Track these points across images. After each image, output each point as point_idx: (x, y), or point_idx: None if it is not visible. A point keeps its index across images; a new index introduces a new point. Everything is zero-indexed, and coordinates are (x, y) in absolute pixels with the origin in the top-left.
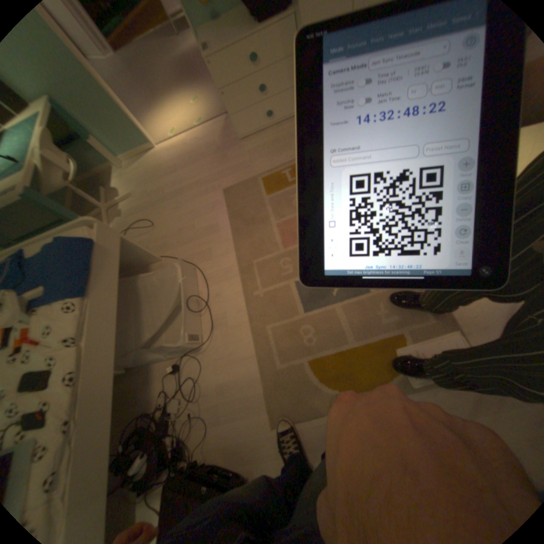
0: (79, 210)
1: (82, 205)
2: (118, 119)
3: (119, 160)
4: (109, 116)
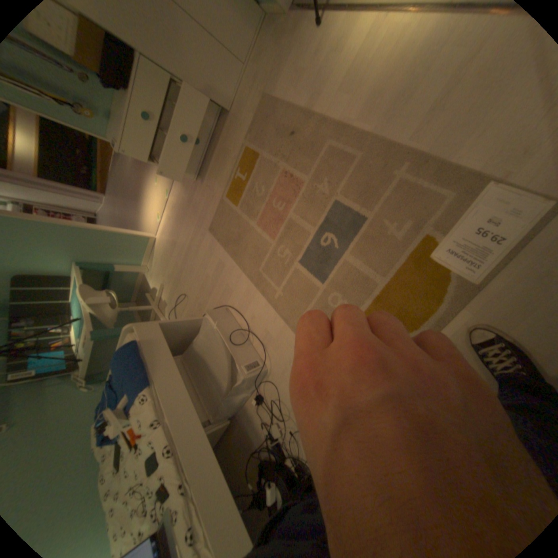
0: (146, 318)
1: (146, 313)
2: (120, 239)
3: (144, 264)
4: (113, 242)
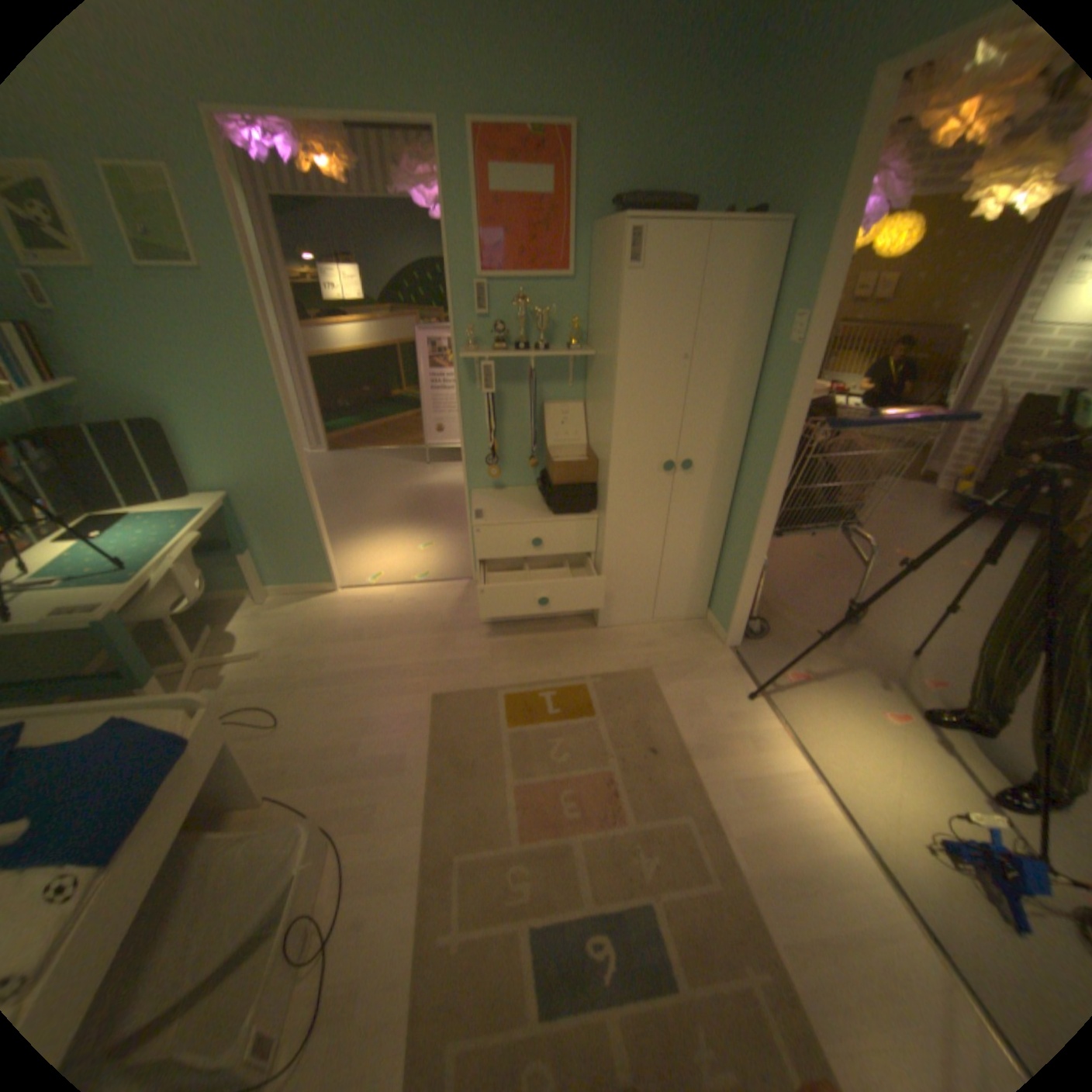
0: (140, 657)
1: (152, 650)
2: (306, 546)
3: (266, 594)
4: (296, 539)
